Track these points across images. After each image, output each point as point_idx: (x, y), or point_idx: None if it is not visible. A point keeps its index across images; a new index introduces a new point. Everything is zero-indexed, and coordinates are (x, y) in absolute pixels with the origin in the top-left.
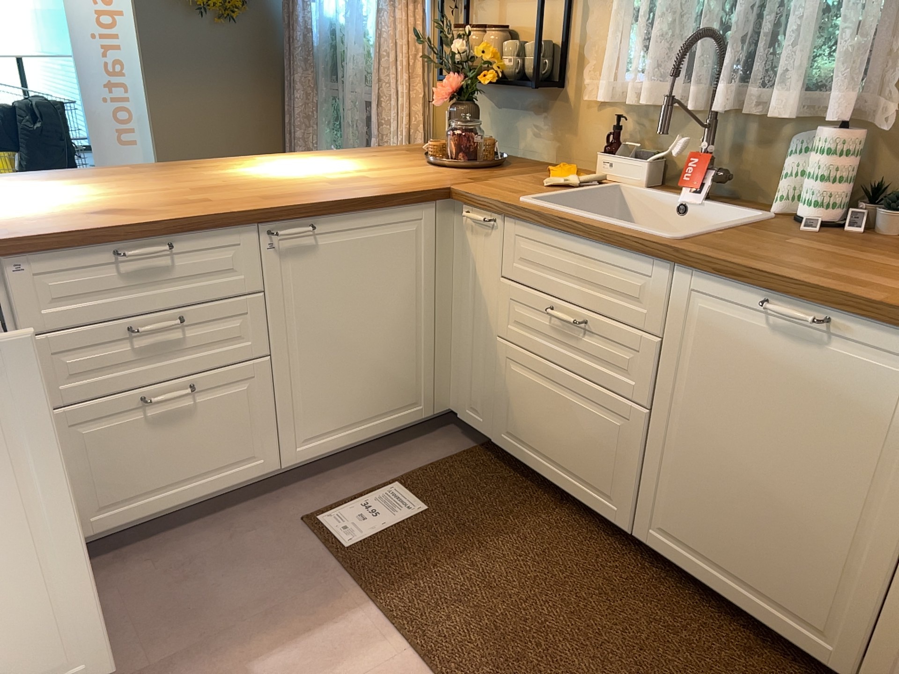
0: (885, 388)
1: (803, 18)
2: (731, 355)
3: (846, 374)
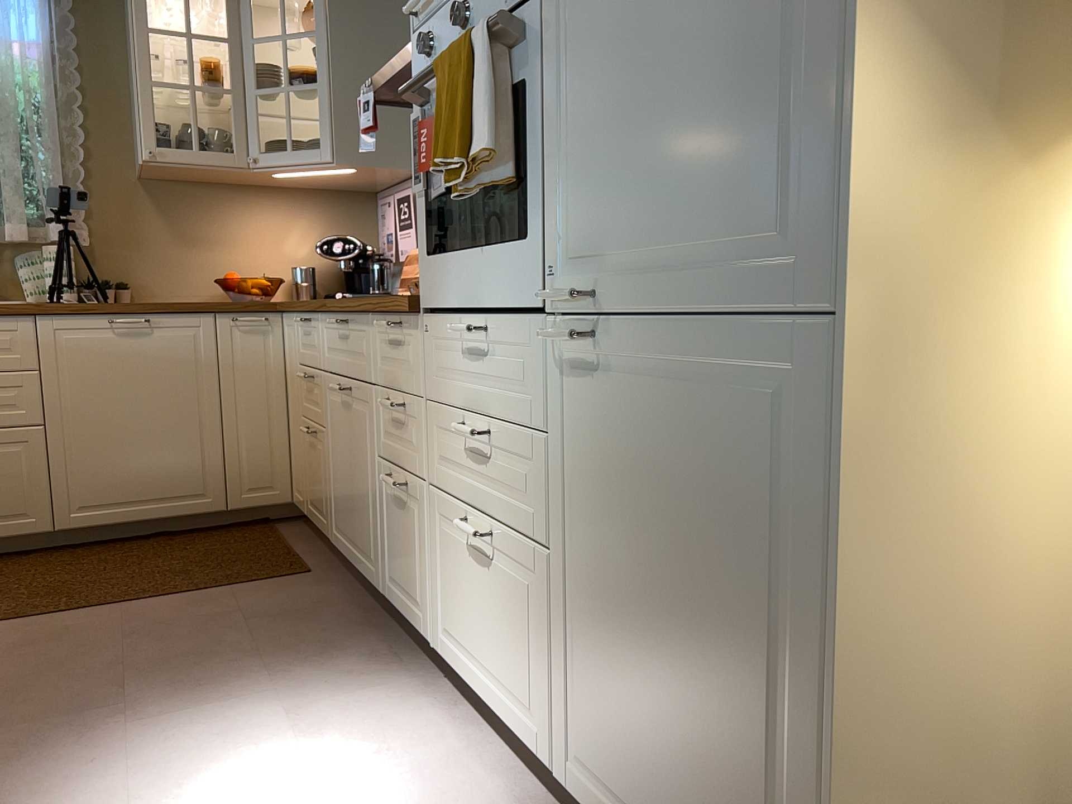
0: (186, 343)
1: (1, 180)
2: (96, 360)
3: (165, 344)
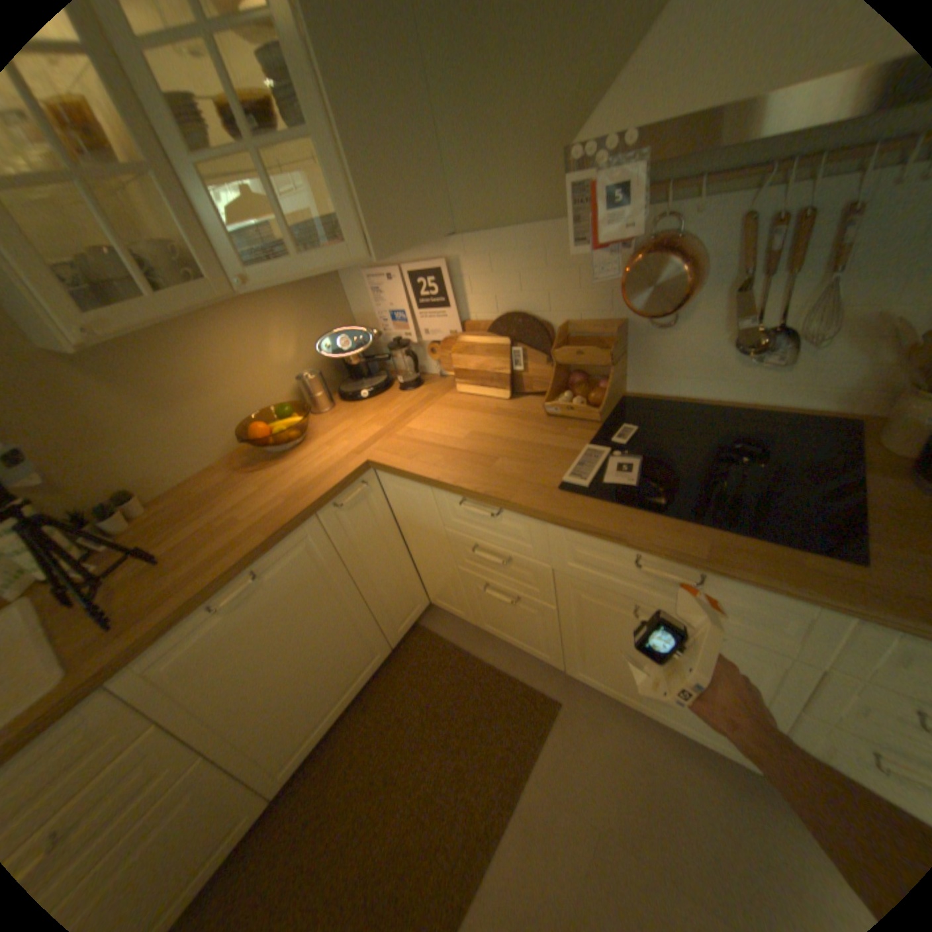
0: (303, 563)
1: None
2: (218, 656)
3: (283, 580)
